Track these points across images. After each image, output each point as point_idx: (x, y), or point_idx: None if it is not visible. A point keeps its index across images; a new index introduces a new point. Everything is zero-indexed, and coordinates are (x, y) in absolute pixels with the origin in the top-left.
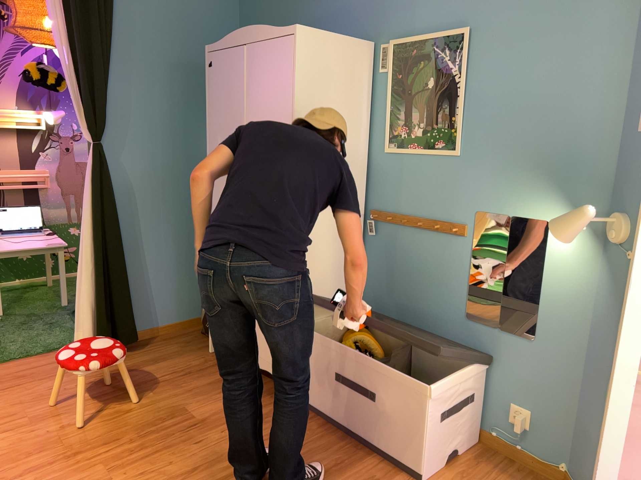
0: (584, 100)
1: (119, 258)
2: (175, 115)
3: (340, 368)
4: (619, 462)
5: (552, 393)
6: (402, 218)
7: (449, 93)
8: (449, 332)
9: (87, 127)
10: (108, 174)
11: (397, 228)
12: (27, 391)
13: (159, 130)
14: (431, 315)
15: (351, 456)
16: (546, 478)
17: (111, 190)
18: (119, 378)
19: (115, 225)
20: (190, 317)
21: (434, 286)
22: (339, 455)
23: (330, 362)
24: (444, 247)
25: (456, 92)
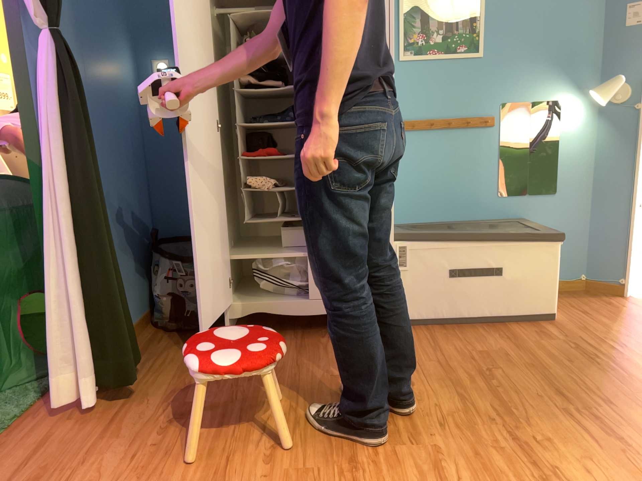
0: (580, 7)
1: (107, 229)
2: (92, 15)
3: (456, 262)
4: (635, 248)
5: (572, 228)
6: (426, 123)
7: (469, 1)
8: (483, 213)
9: (38, 3)
10: (79, 89)
11: (419, 134)
12: (92, 476)
13: (83, 34)
14: (464, 205)
15: (497, 331)
16: (576, 291)
17: (84, 118)
18: (189, 396)
19: (96, 175)
20: (137, 316)
21: (464, 178)
22: (491, 334)
23: (440, 262)
24: (472, 140)
25: (476, 0)
